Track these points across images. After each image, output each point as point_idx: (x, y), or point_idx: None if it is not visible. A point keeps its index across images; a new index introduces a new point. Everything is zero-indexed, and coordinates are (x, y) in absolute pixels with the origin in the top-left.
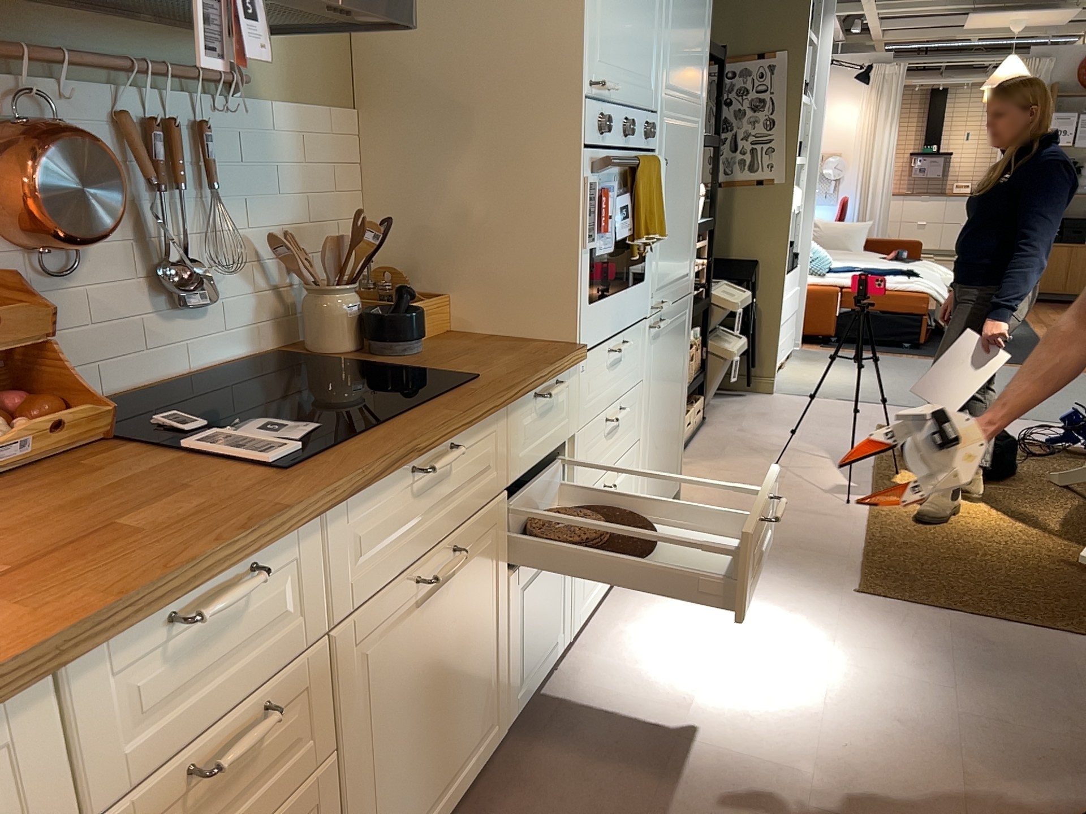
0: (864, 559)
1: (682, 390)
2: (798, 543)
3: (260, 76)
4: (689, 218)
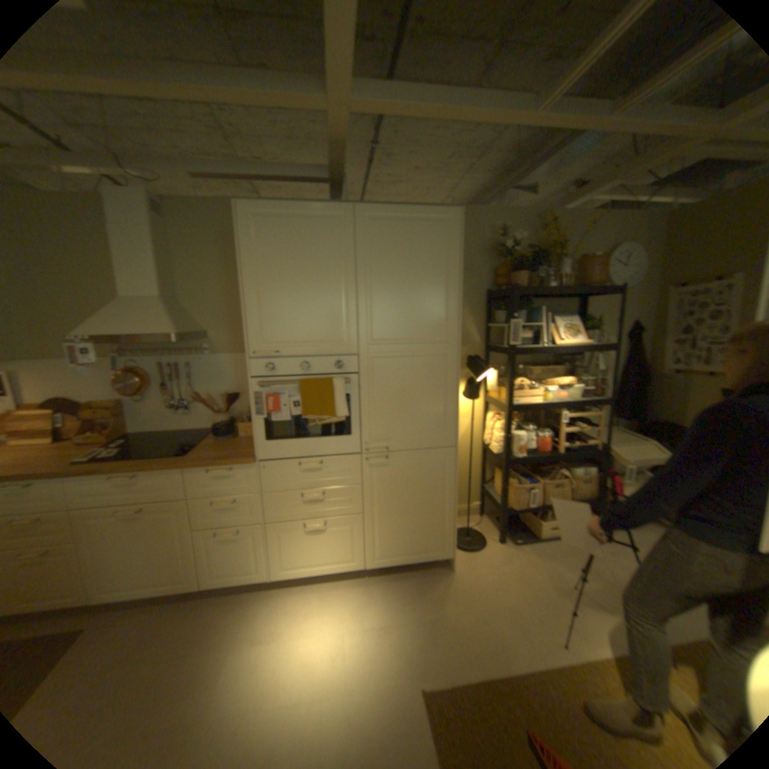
0: (474, 686)
1: (444, 501)
2: (465, 639)
3: (215, 347)
4: (432, 404)
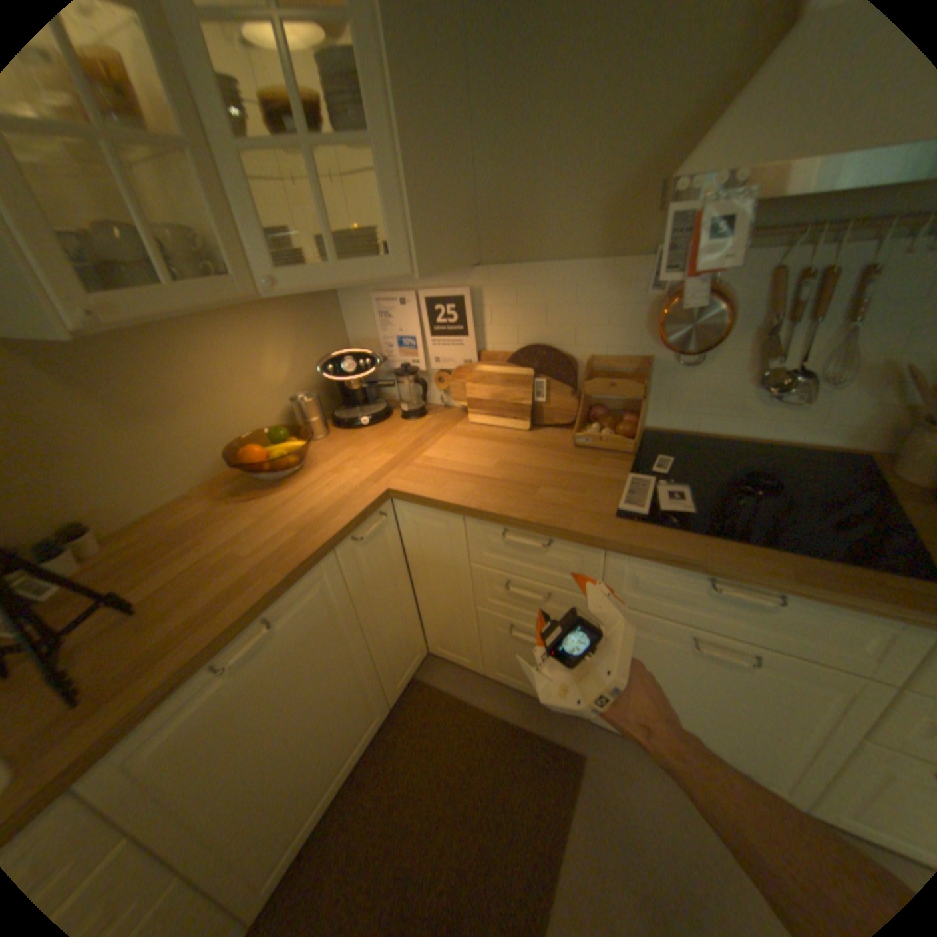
0: None
1: None
2: None
3: None
4: None
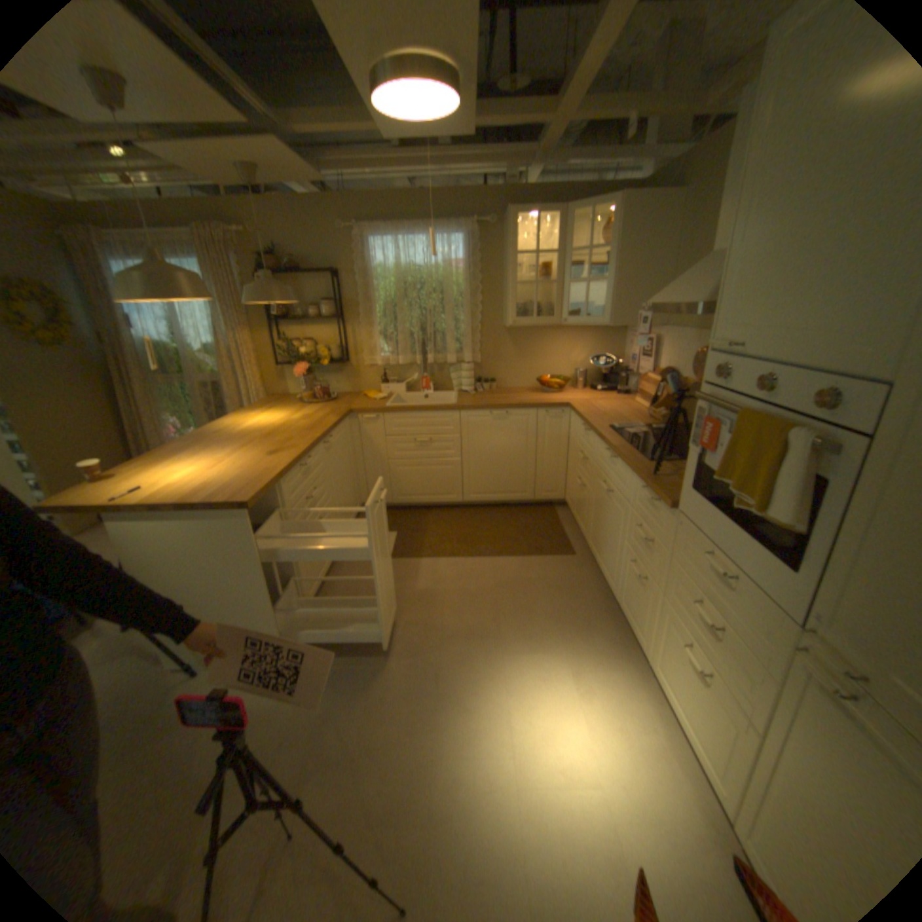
0: None
1: None
2: None
3: None
4: None
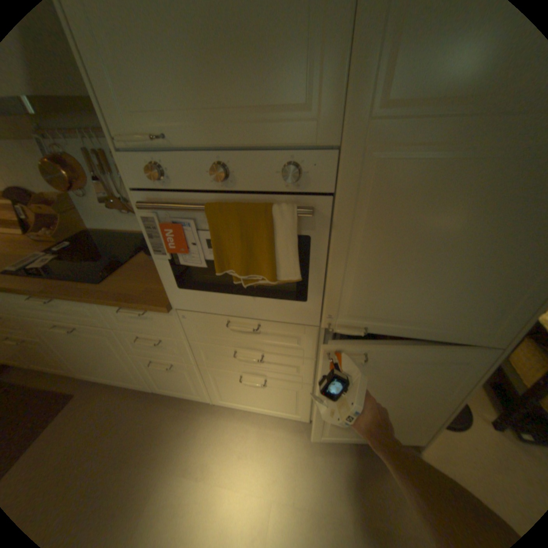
0: None
1: (443, 403)
2: None
3: None
4: (499, 277)
